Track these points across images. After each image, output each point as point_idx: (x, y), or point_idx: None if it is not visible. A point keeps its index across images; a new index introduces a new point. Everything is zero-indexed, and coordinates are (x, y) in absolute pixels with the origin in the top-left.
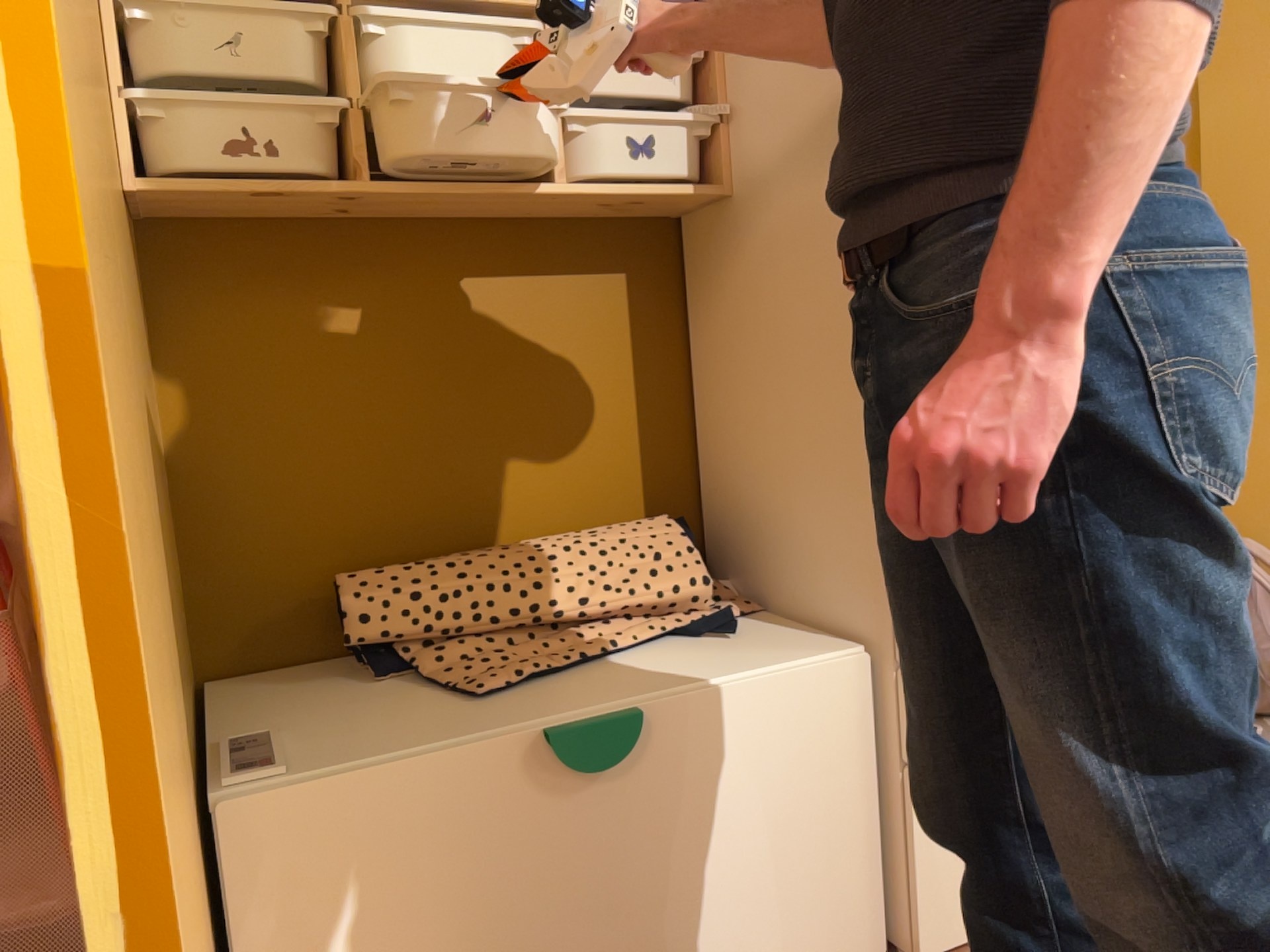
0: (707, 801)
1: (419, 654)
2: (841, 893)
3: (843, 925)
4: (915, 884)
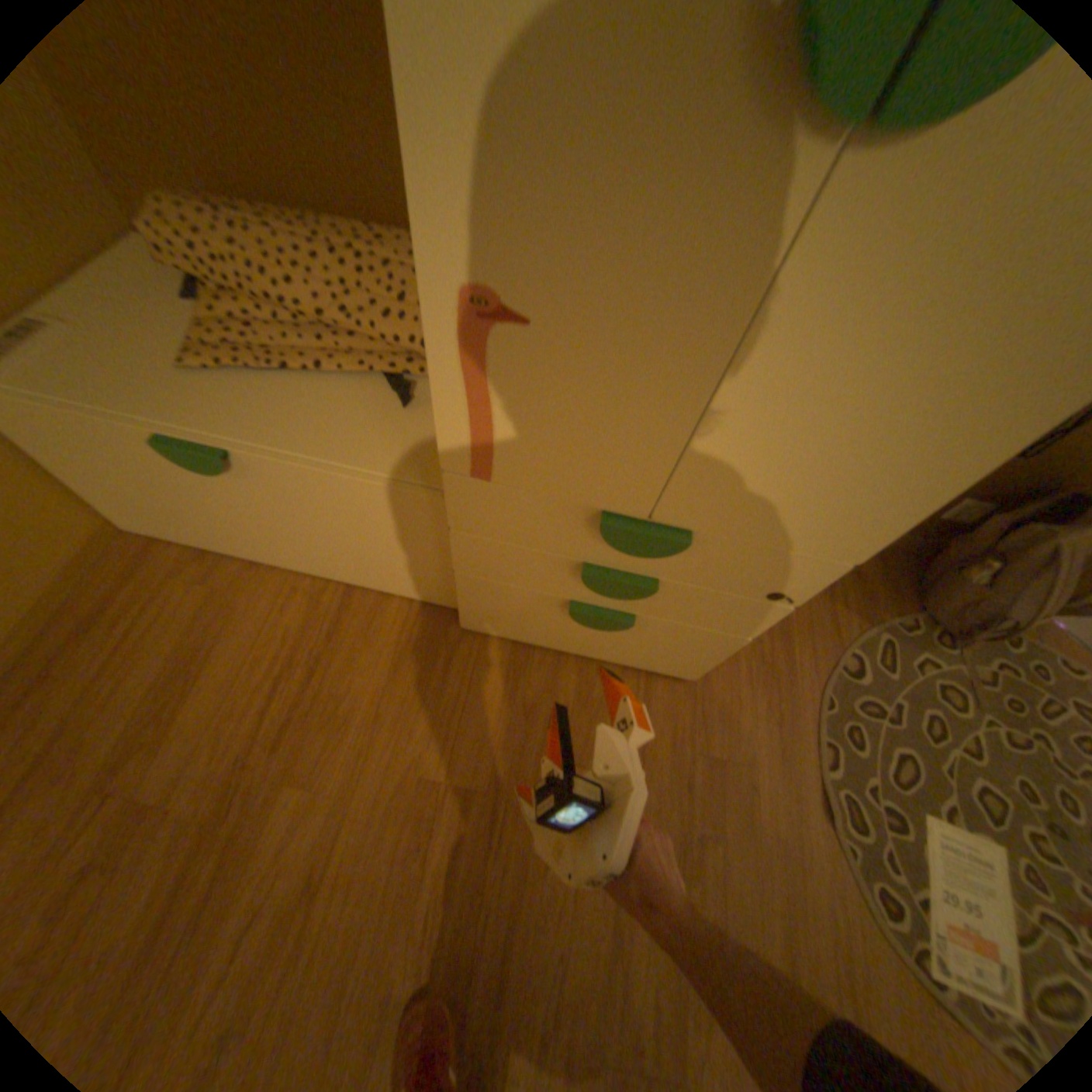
0: (306, 511)
1: (200, 293)
2: (421, 580)
3: (423, 589)
4: (460, 605)
